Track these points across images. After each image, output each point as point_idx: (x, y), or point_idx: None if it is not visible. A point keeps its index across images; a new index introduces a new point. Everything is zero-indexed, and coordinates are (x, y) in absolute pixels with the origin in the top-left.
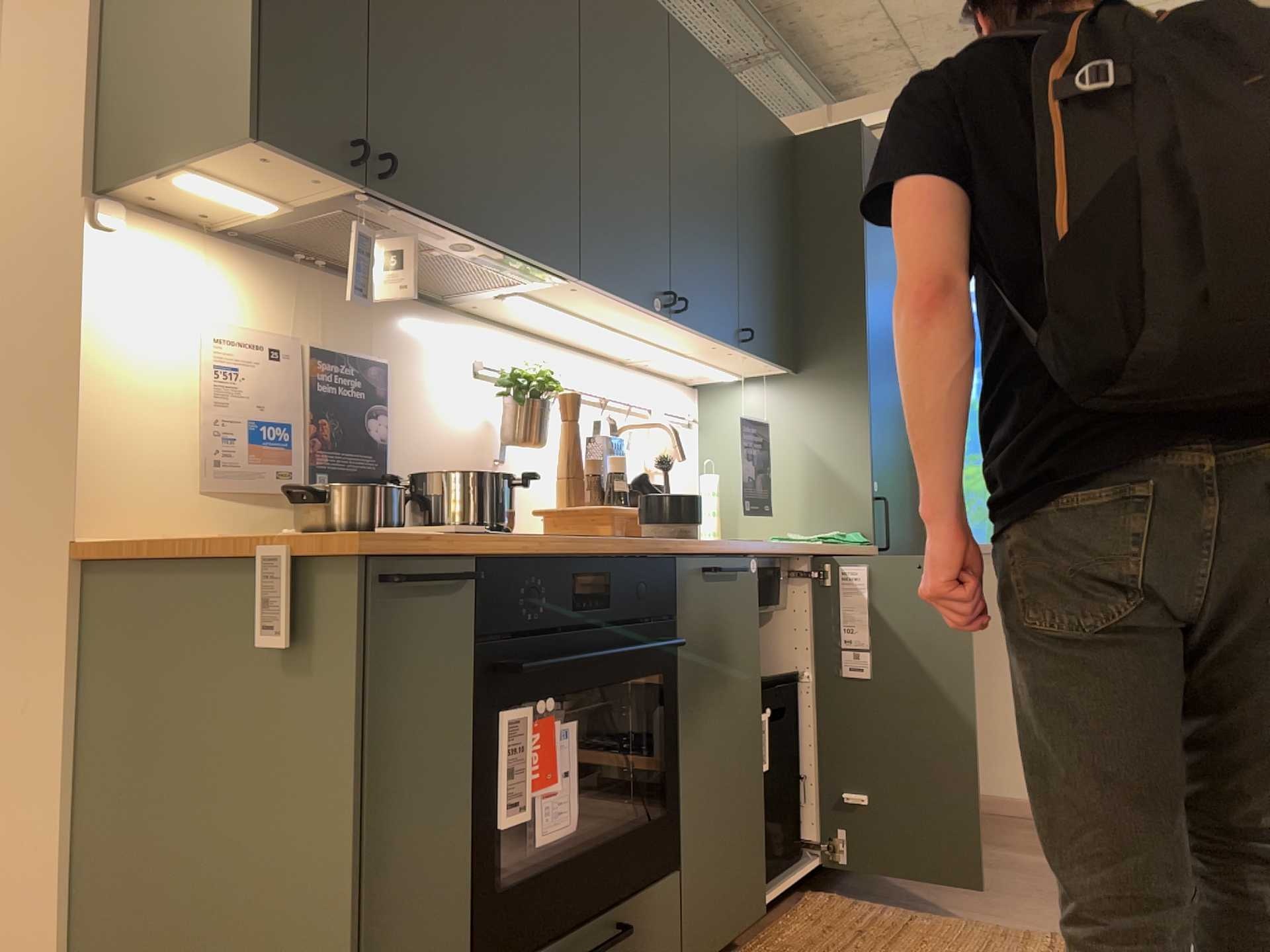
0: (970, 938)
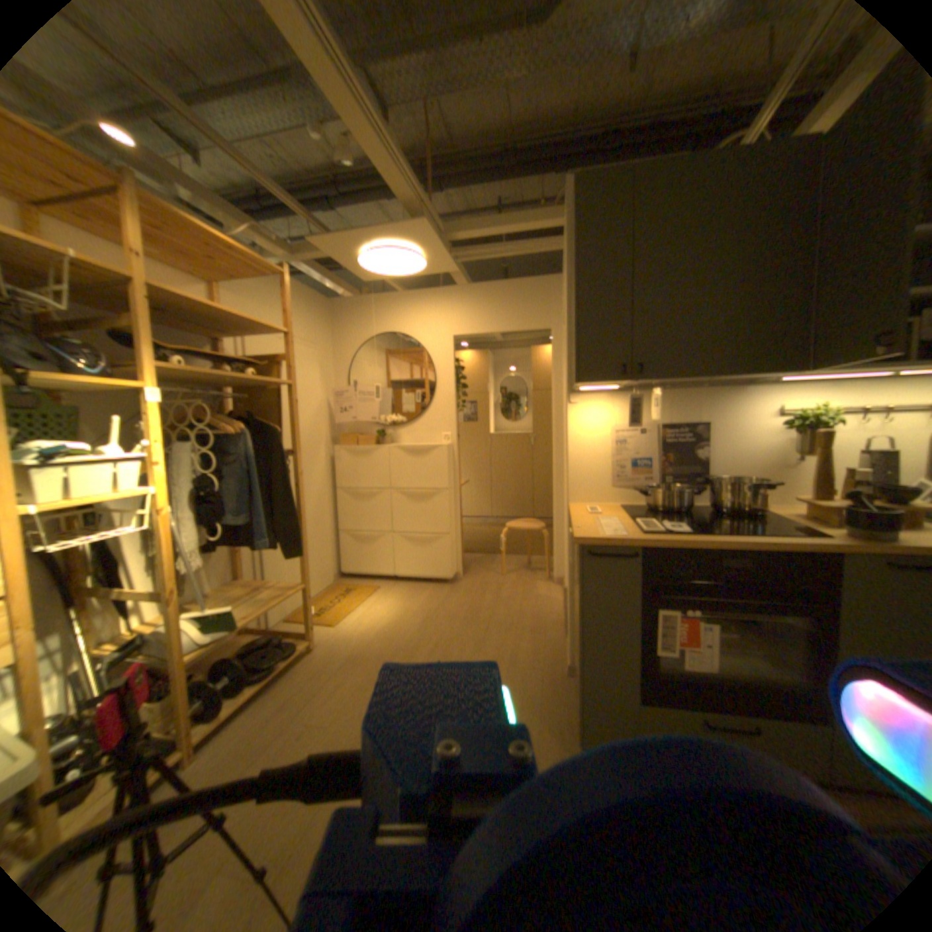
0: None
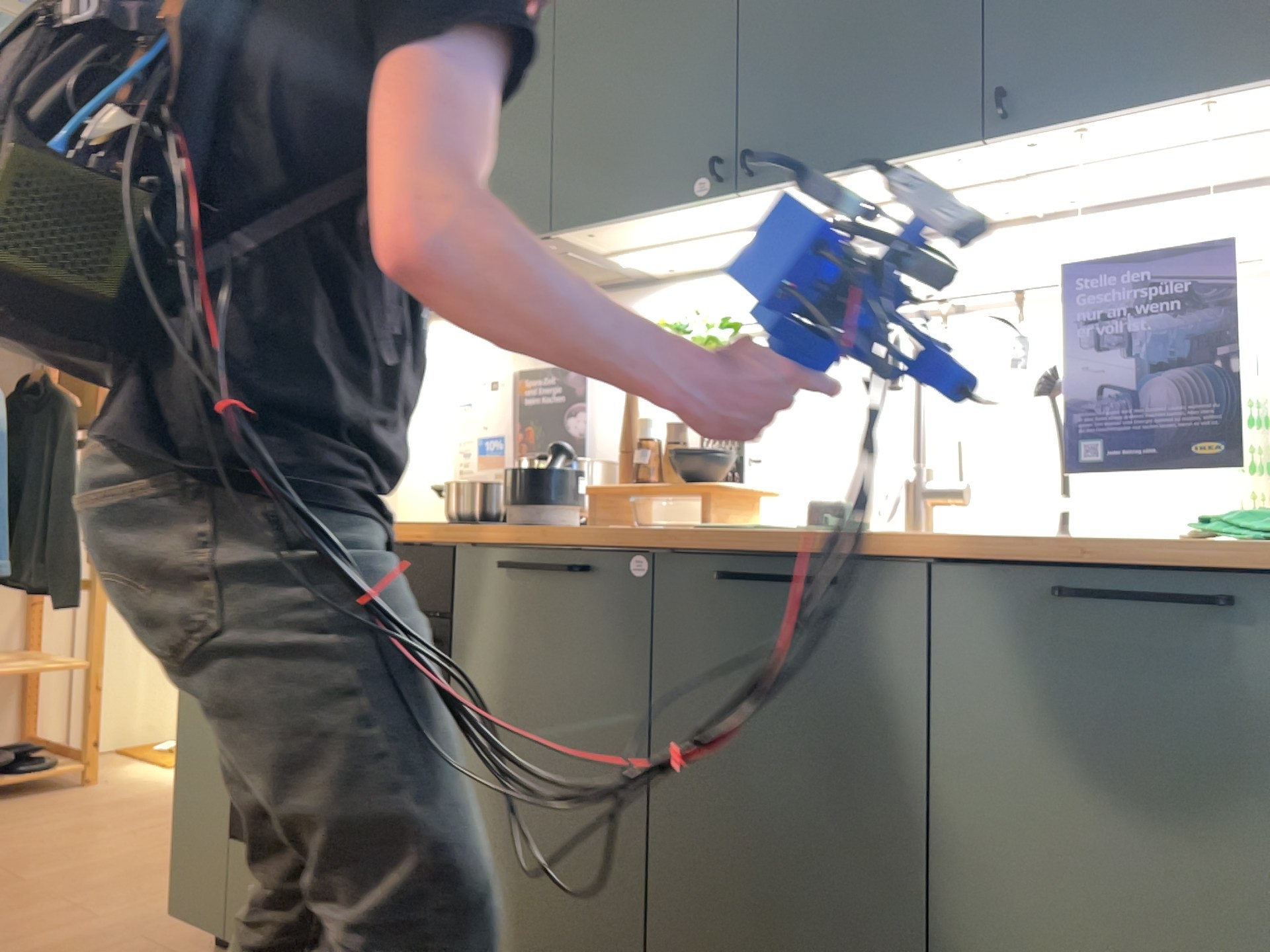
0: None
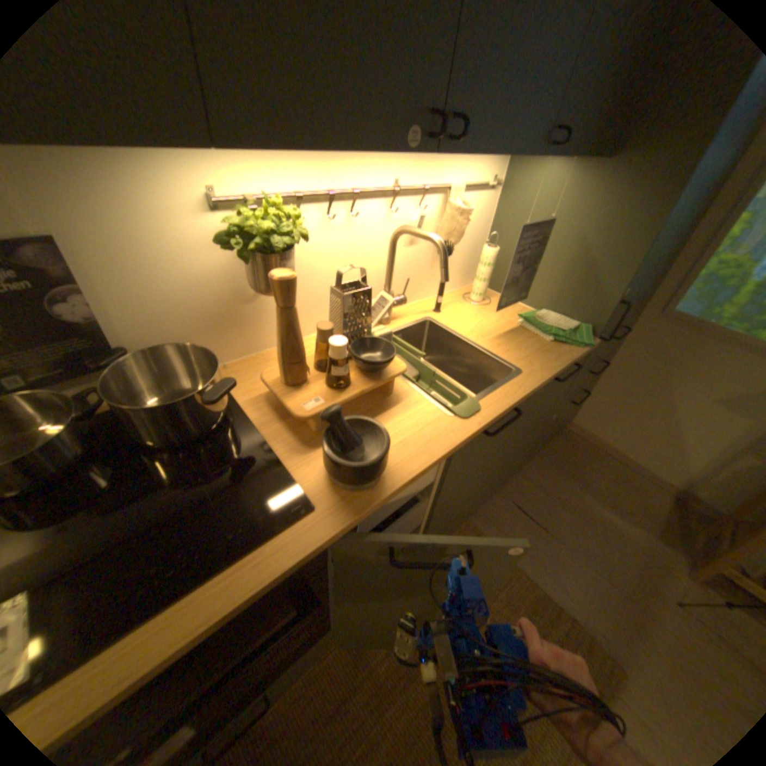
0: (524, 604)
